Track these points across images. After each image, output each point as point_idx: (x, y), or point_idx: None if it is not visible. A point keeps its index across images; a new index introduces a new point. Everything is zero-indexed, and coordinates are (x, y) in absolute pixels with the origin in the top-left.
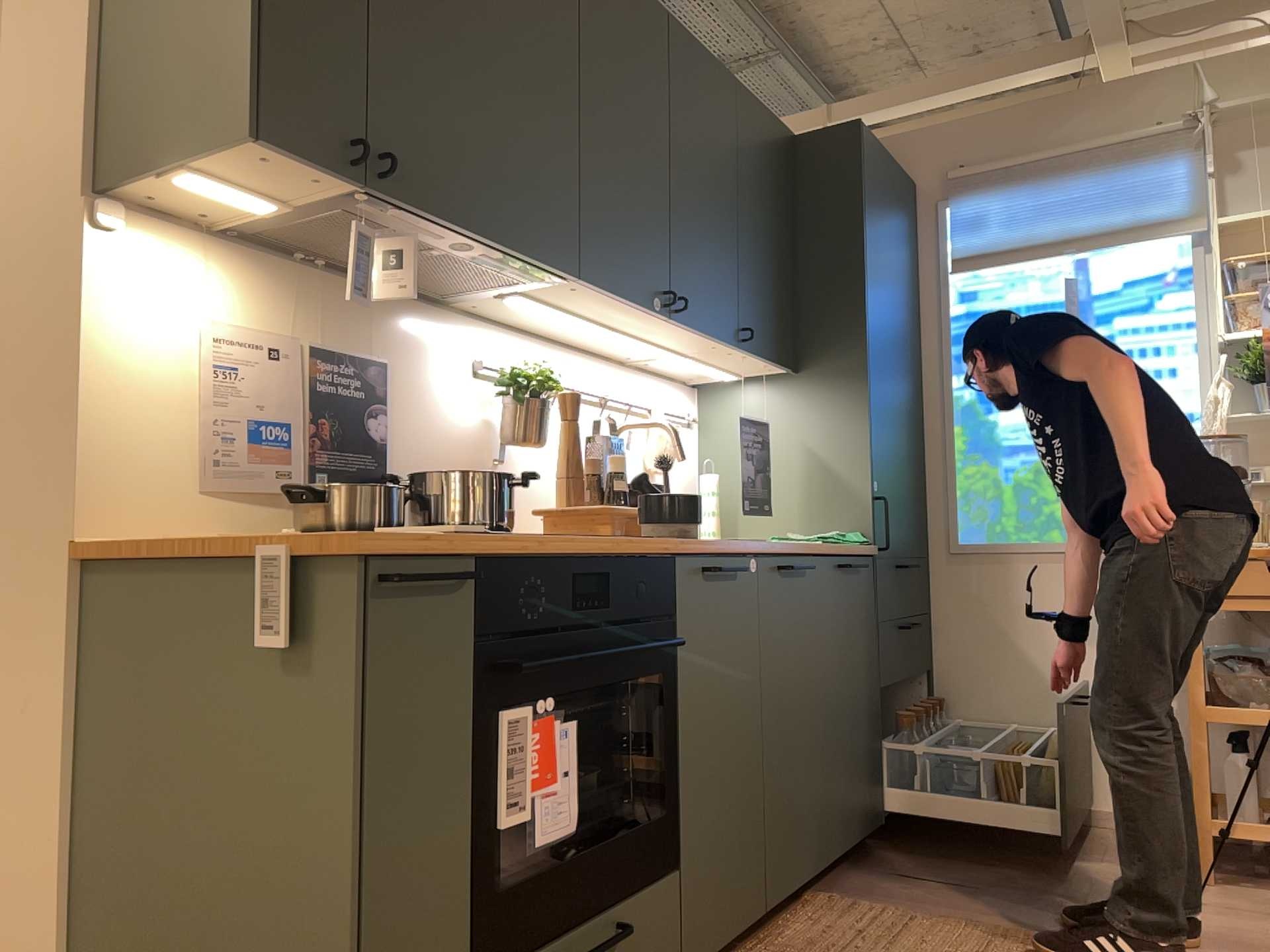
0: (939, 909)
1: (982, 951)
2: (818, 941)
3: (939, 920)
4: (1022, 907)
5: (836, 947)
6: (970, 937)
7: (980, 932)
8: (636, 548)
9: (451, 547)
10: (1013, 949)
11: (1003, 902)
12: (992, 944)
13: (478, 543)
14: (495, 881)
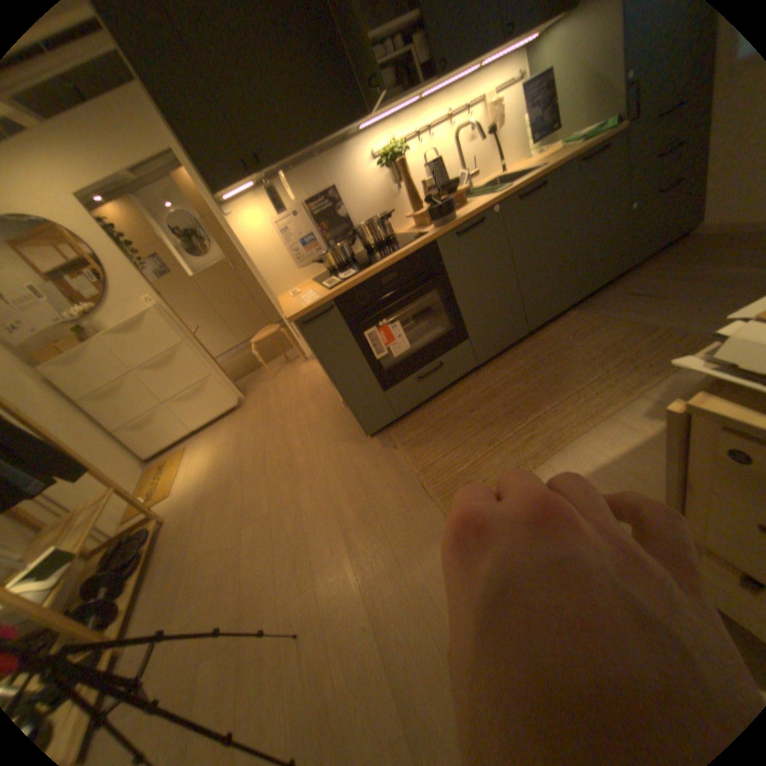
0: (626, 314)
1: (621, 340)
2: (553, 337)
3: (617, 322)
4: (673, 310)
5: (558, 339)
6: (622, 332)
7: (631, 328)
8: (409, 249)
9: (320, 302)
10: (637, 339)
11: (665, 307)
12: (629, 335)
13: (329, 296)
14: (388, 364)
